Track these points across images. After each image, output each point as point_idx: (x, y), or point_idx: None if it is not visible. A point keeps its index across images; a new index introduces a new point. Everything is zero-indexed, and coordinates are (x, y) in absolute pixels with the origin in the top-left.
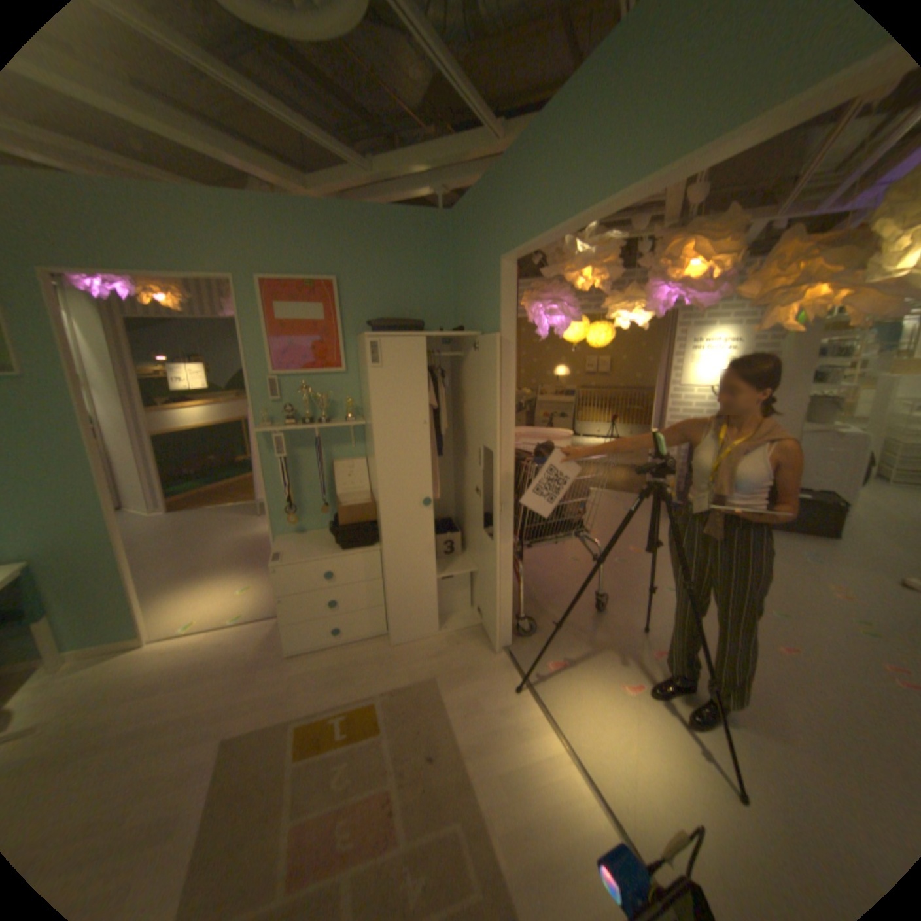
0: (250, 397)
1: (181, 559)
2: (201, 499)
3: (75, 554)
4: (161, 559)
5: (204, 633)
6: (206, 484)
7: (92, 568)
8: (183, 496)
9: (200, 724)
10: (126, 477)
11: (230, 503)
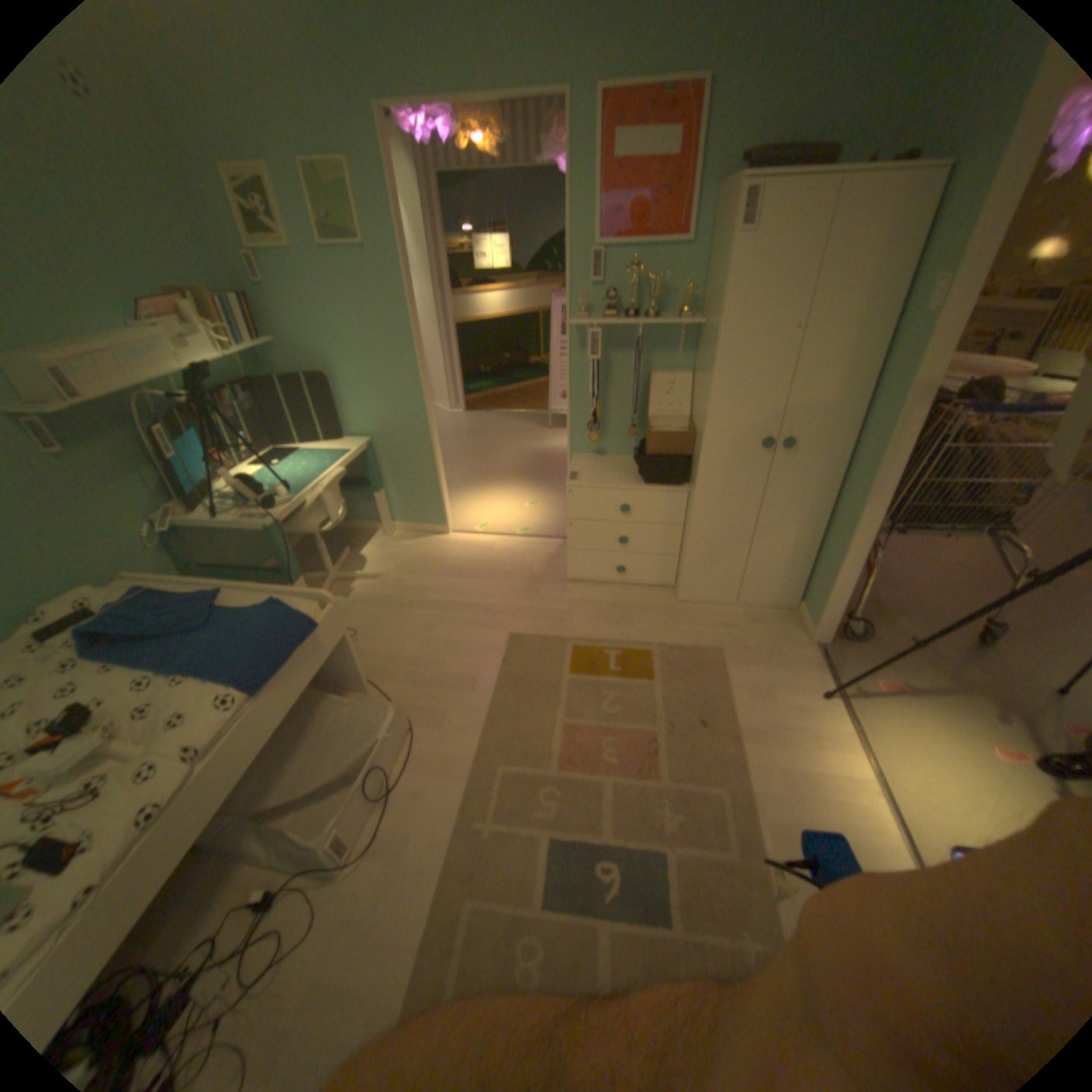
0: (572, 276)
1: (481, 460)
2: (499, 401)
3: (406, 437)
4: (465, 457)
5: (501, 536)
6: (504, 386)
7: (418, 454)
8: (482, 396)
9: (497, 613)
10: (436, 368)
11: (525, 409)
